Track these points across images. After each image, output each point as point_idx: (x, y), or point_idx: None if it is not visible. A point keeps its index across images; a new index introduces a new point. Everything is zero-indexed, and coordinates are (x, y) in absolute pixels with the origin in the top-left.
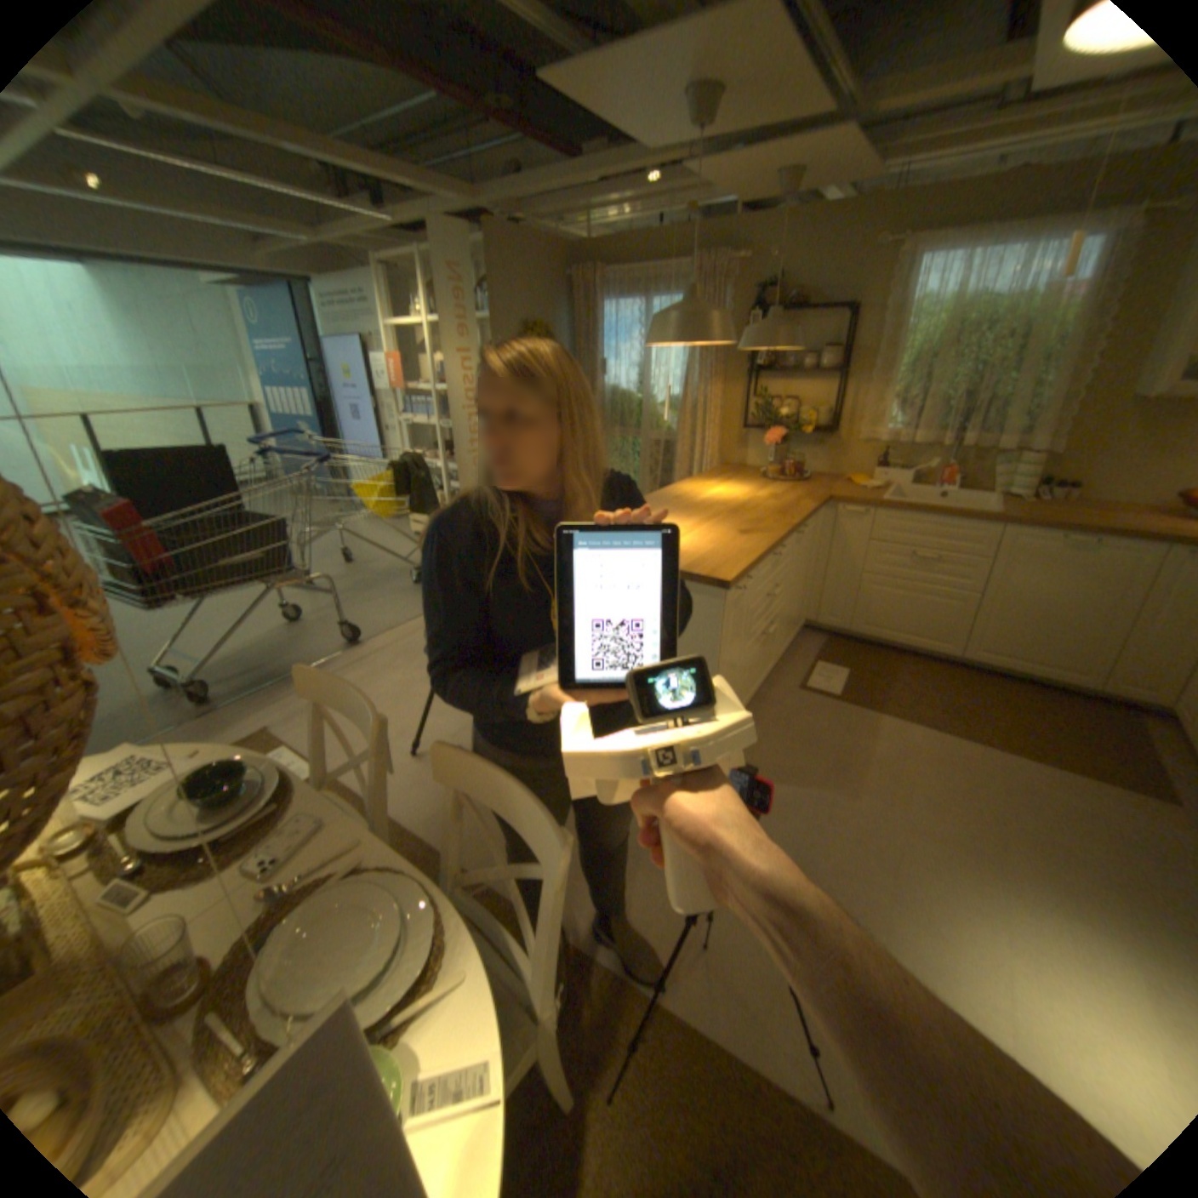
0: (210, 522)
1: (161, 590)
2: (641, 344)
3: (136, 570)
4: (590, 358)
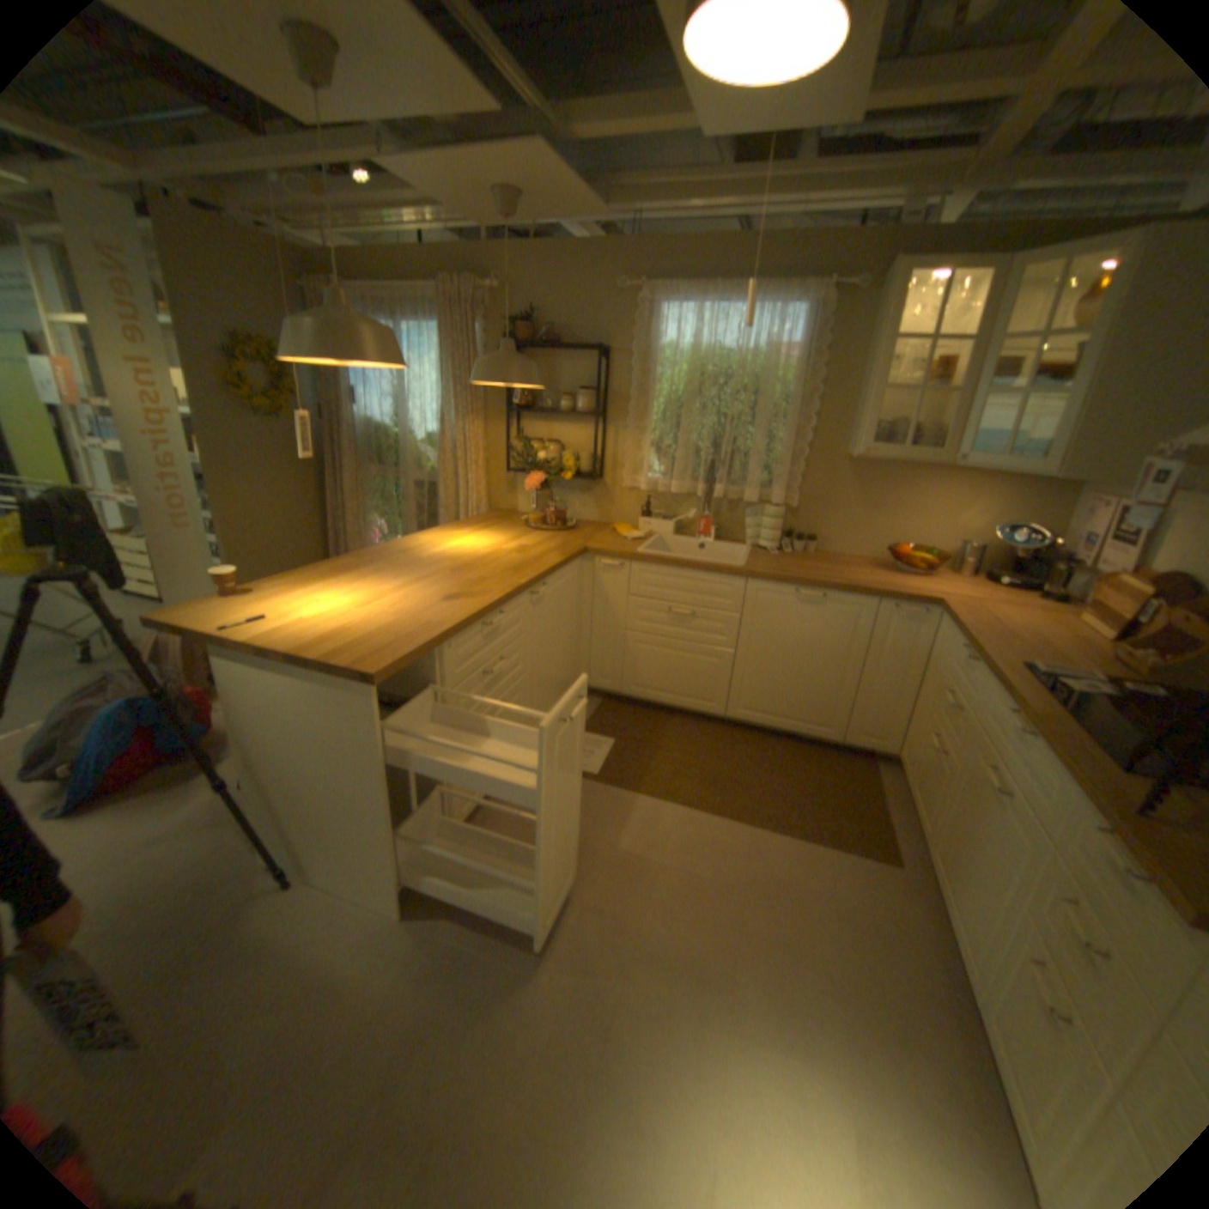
0: None
1: None
2: (394, 372)
3: None
4: (335, 384)
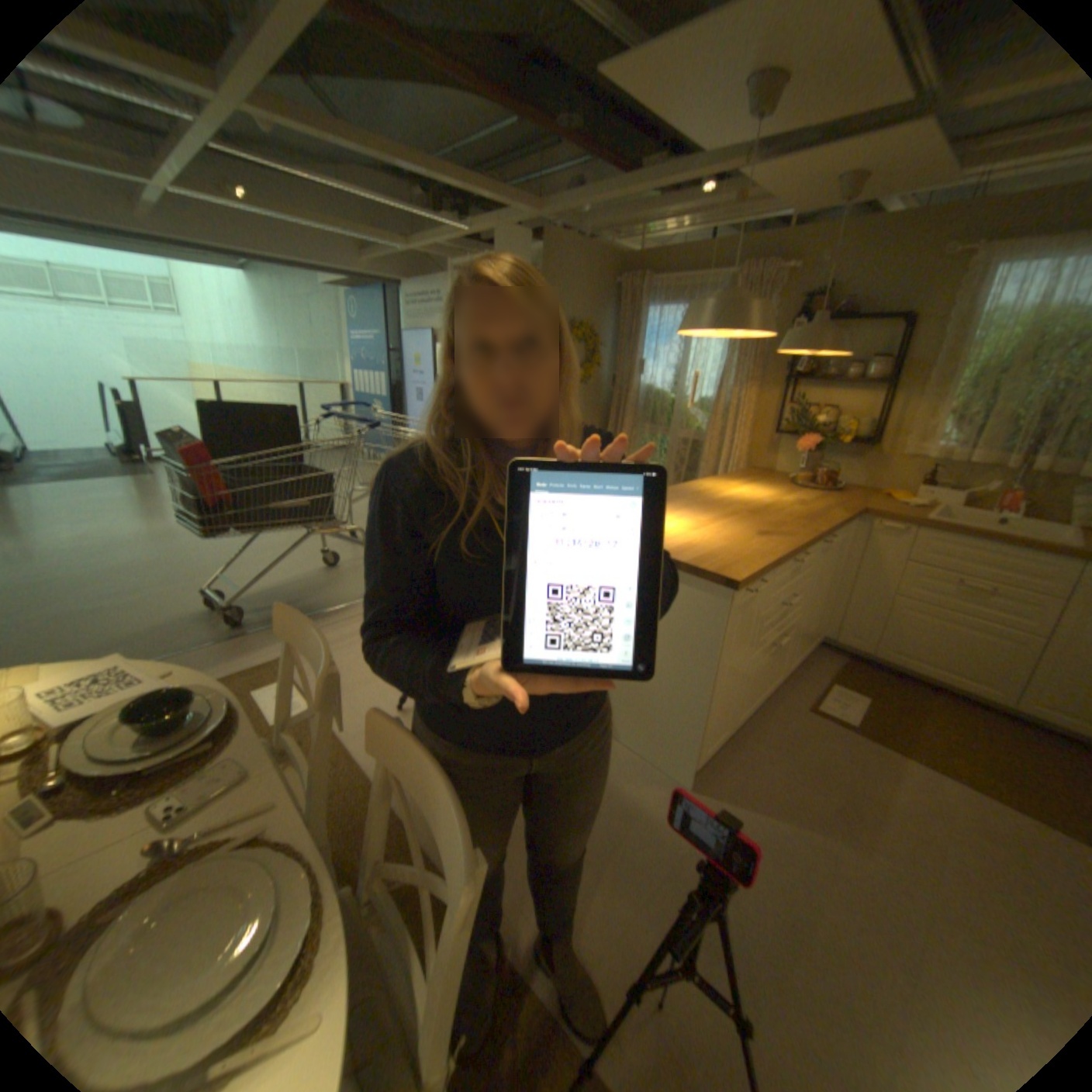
0: (273, 470)
1: (221, 523)
2: (680, 347)
3: (201, 502)
4: (630, 358)
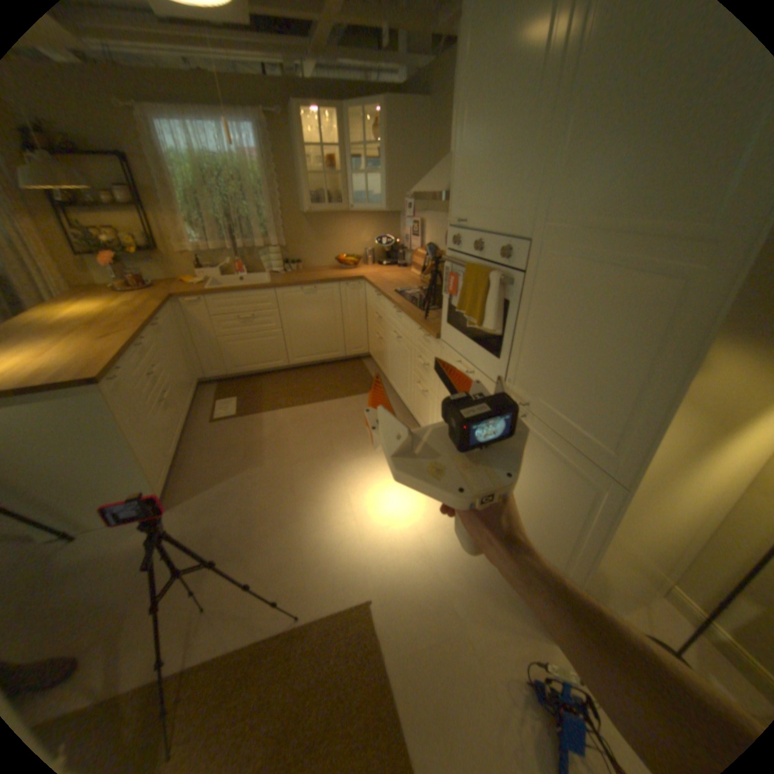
0: None
1: None
2: None
3: None
4: None
